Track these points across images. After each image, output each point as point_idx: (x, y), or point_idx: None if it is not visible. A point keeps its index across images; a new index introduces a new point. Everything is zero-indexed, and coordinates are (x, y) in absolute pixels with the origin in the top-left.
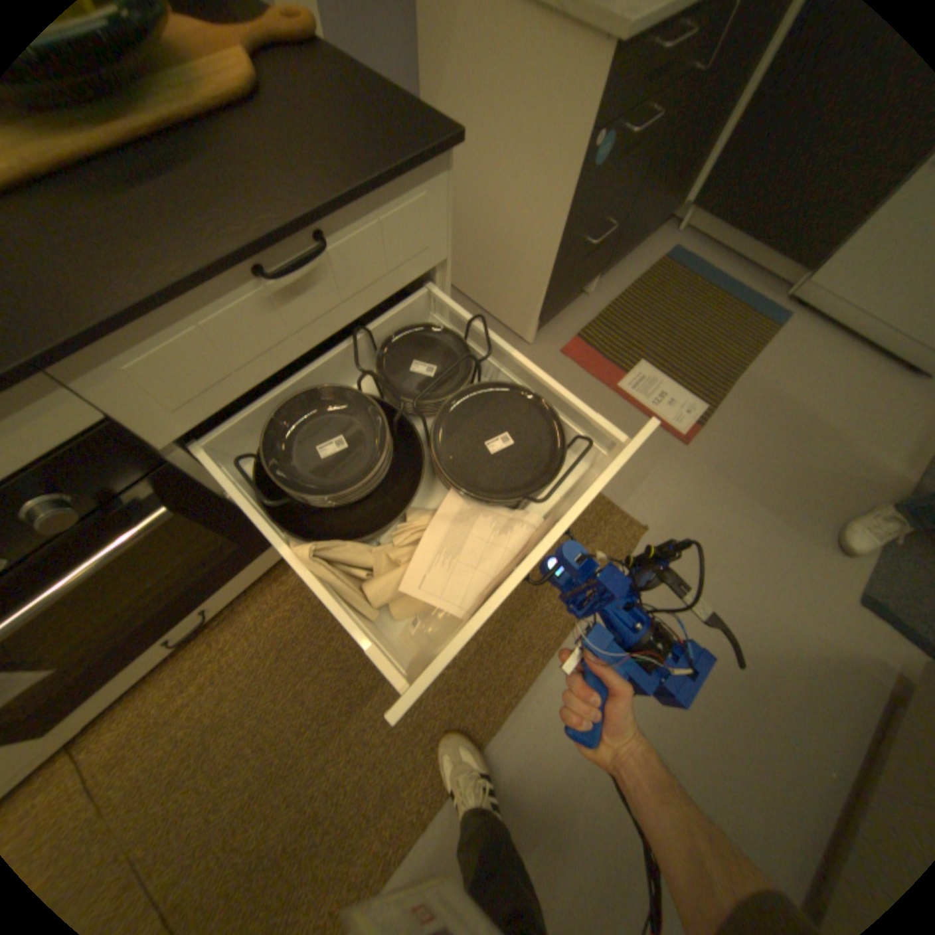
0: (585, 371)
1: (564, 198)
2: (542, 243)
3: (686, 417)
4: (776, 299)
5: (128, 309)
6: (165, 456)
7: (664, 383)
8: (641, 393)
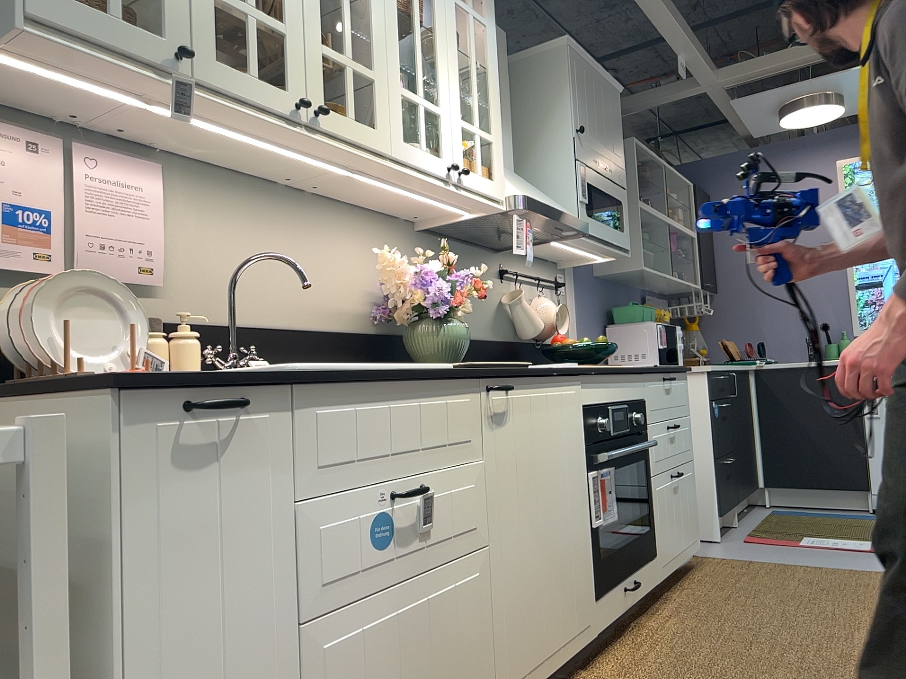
0: (772, 543)
1: (709, 432)
2: (704, 461)
3: (863, 545)
4: (866, 514)
5: (657, 369)
6: (648, 430)
7: (831, 539)
8: (821, 543)
